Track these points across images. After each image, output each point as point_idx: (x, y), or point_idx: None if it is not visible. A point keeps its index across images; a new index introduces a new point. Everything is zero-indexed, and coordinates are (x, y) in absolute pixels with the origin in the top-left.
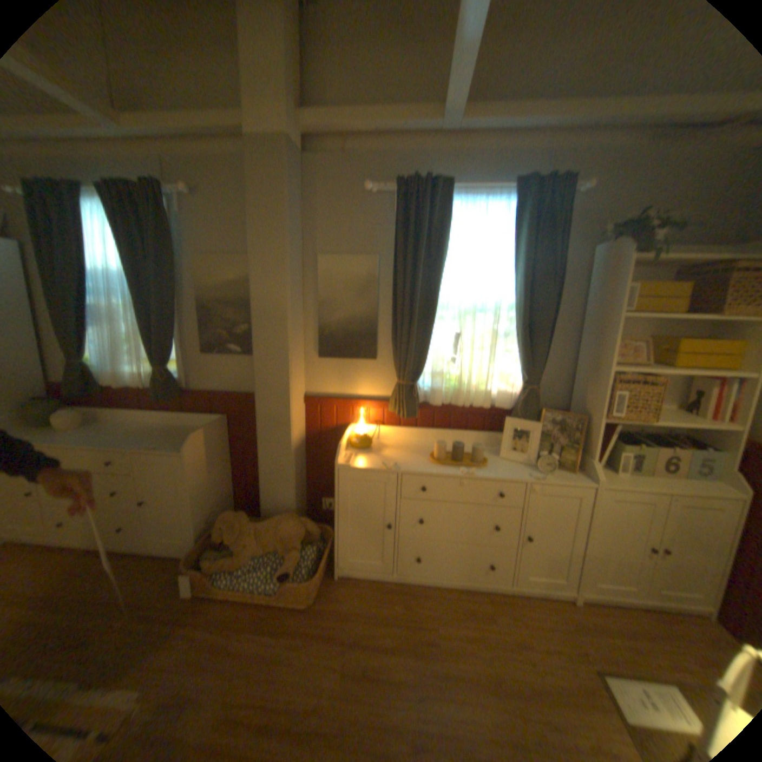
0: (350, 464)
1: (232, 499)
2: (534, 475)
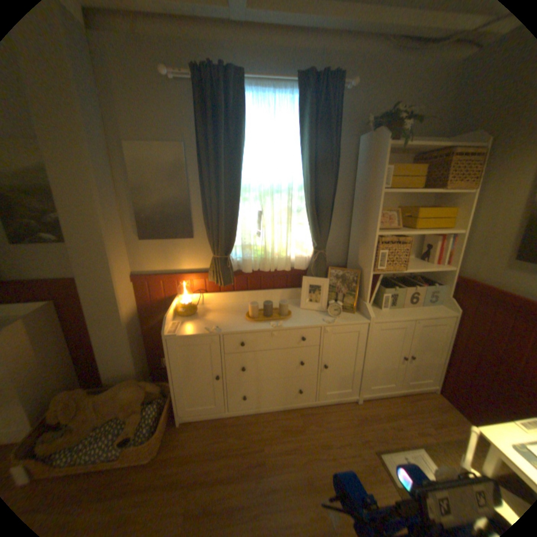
0: (176, 333)
1: (75, 374)
2: (325, 320)
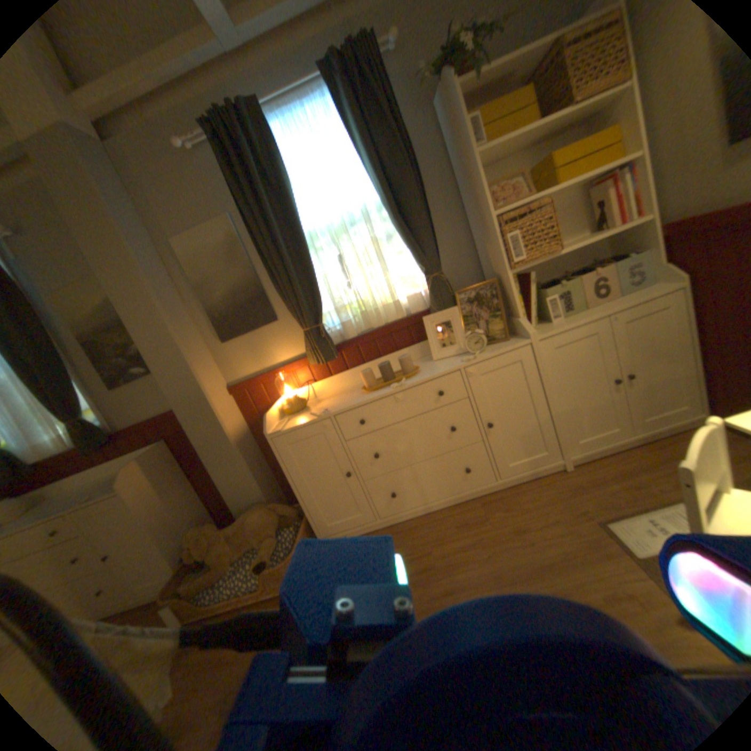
0: (280, 428)
1: (211, 519)
2: (464, 358)
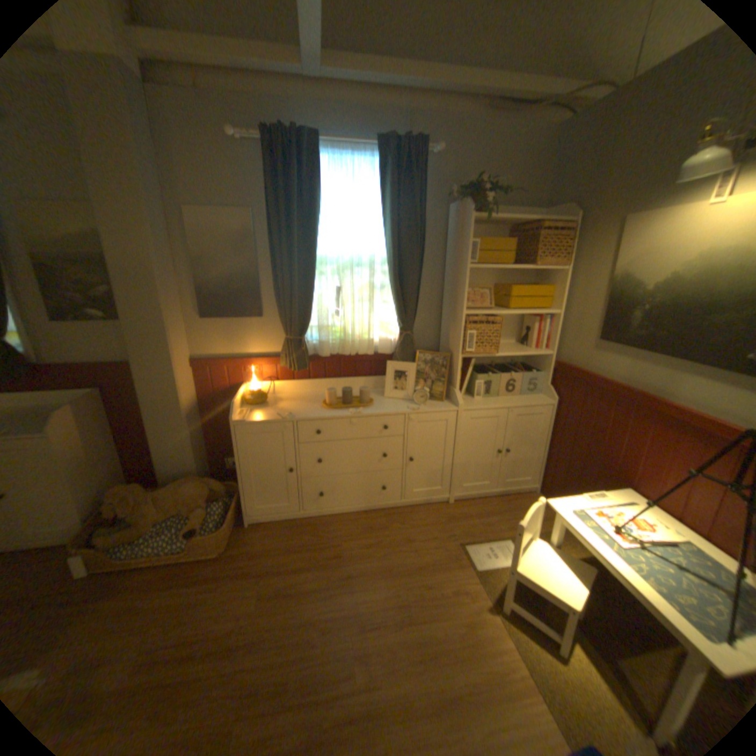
0: (245, 420)
1: (122, 477)
2: (409, 407)
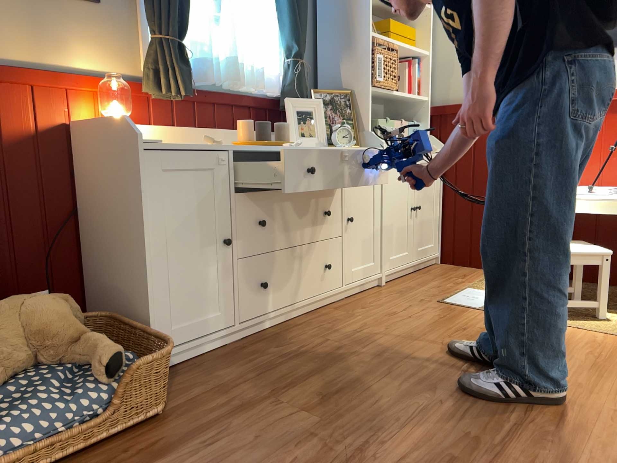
0: (160, 140)
1: None
2: (342, 144)
